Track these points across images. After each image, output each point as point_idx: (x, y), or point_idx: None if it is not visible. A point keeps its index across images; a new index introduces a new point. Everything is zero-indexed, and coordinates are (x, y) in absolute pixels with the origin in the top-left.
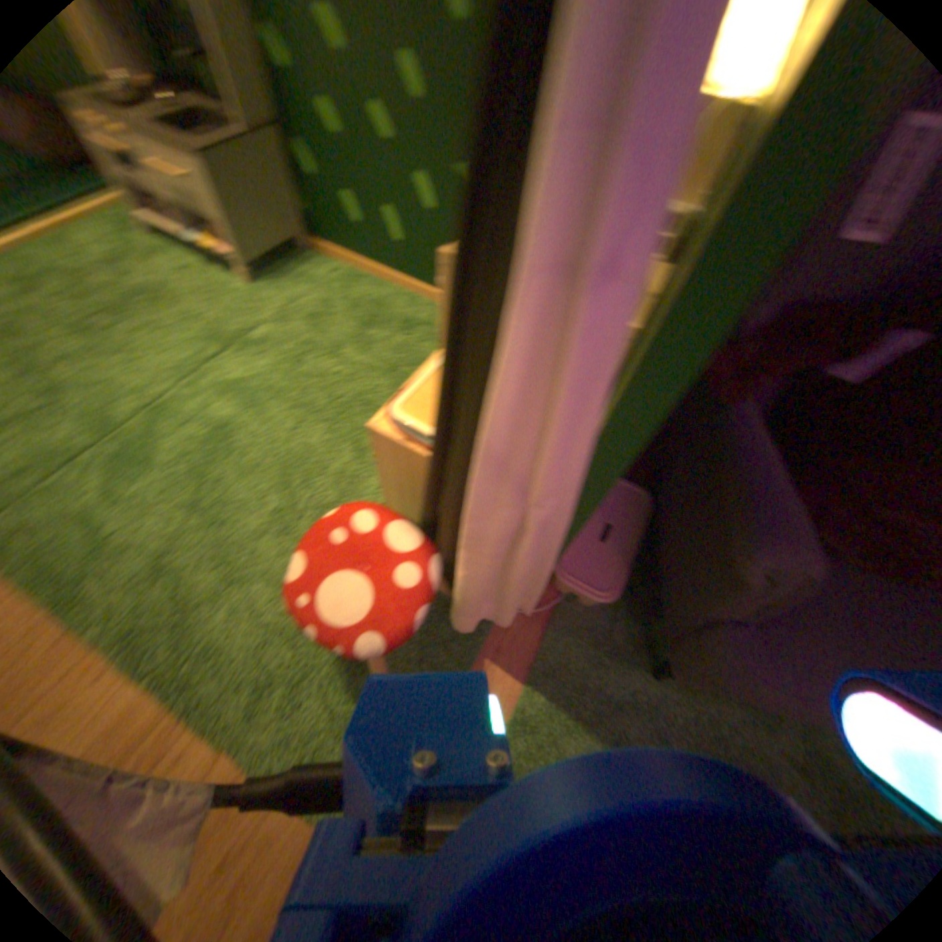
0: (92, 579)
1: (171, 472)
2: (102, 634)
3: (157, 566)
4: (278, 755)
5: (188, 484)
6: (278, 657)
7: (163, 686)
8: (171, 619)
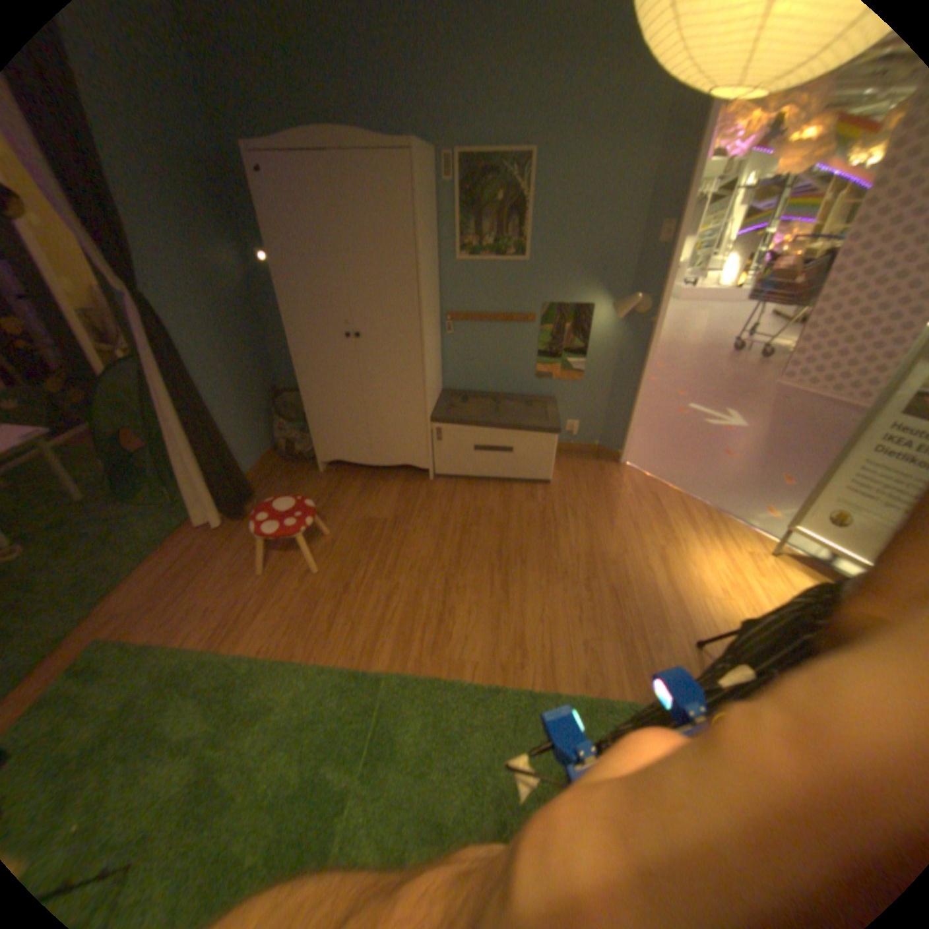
0: (285, 691)
1: (264, 796)
2: (262, 668)
3: (244, 715)
4: (141, 657)
5: (244, 792)
6: (144, 697)
7: (215, 661)
8: (222, 690)
